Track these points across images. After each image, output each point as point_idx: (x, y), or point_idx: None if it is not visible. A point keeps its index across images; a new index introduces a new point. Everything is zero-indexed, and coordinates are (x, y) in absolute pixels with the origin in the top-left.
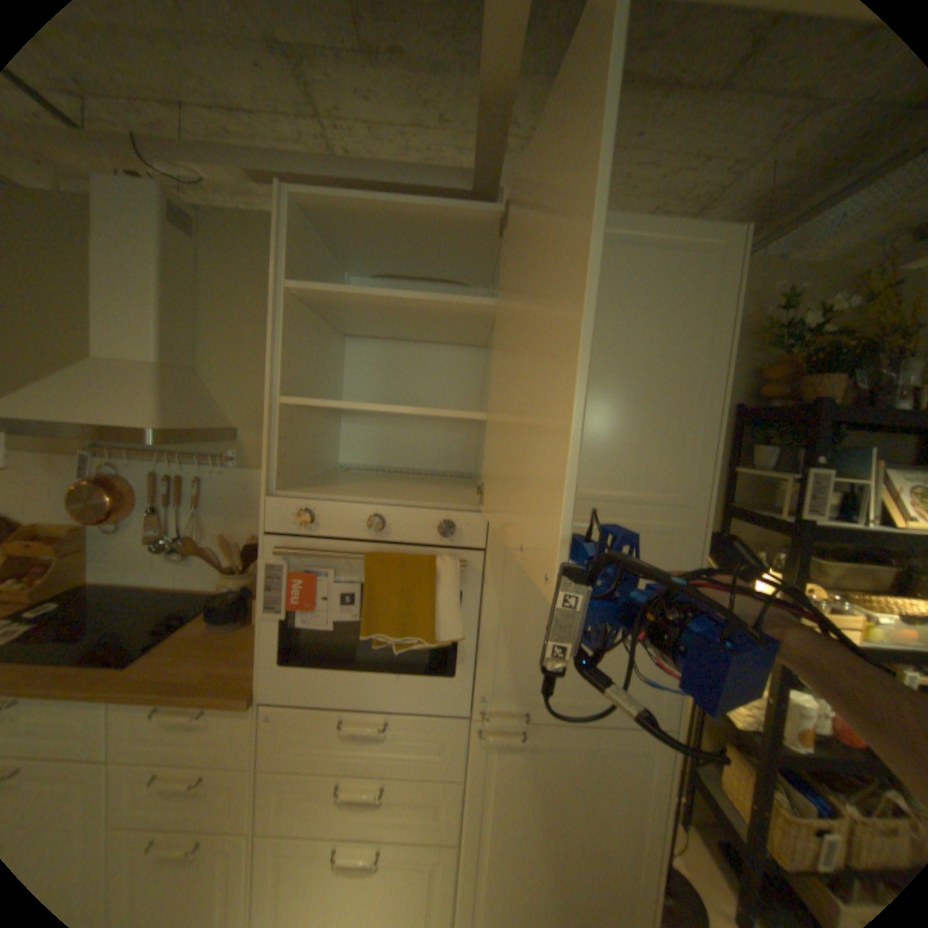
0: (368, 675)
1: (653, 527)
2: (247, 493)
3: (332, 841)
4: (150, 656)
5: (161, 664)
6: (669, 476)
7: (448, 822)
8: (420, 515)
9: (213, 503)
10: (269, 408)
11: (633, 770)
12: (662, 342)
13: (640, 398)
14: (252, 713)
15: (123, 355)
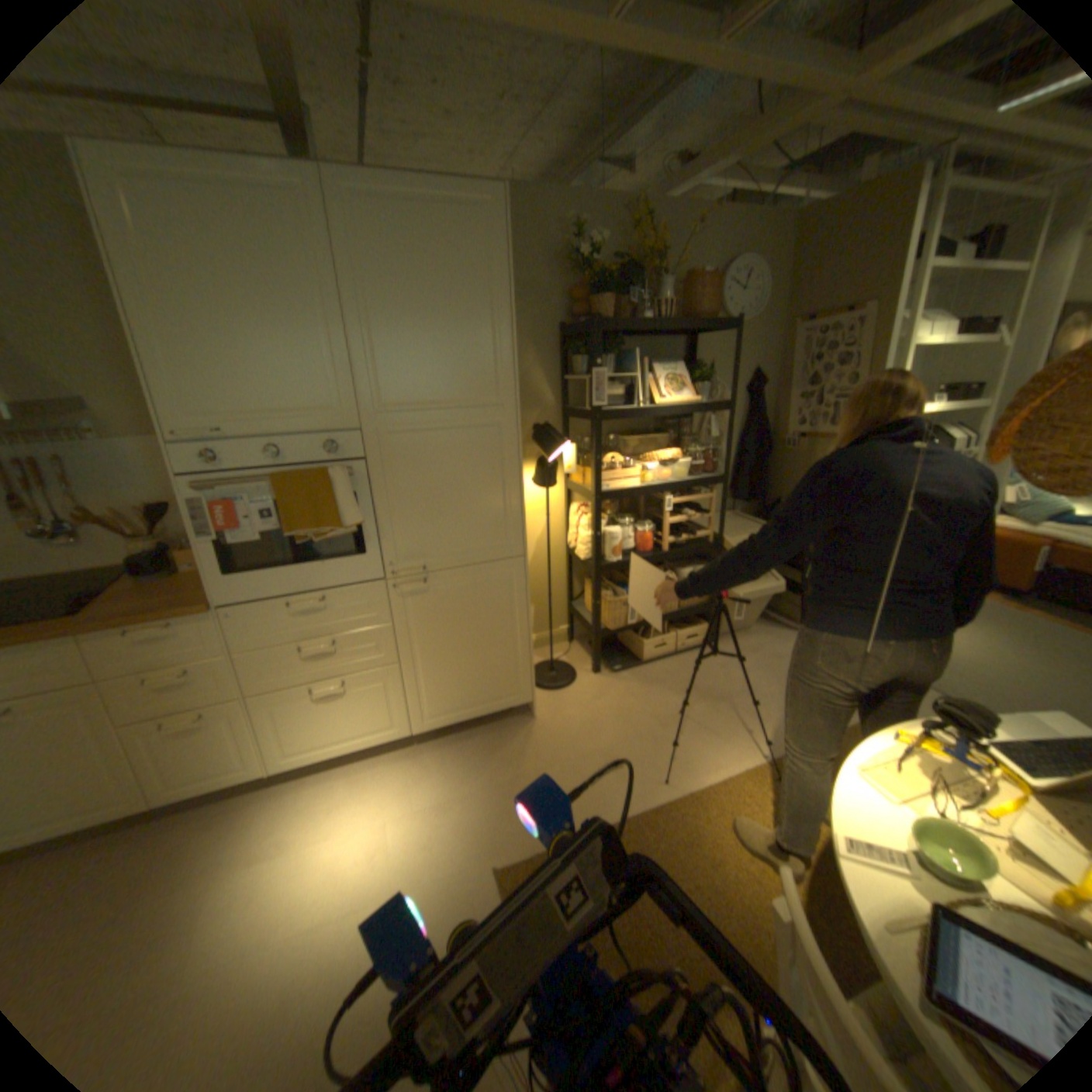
0: (299, 567)
1: (481, 423)
2: (120, 463)
3: (306, 685)
4: (93, 606)
5: (109, 607)
6: (484, 386)
7: (387, 650)
8: (306, 441)
9: (83, 479)
10: (140, 367)
11: (500, 585)
12: (460, 283)
13: (453, 329)
14: (211, 615)
15: None
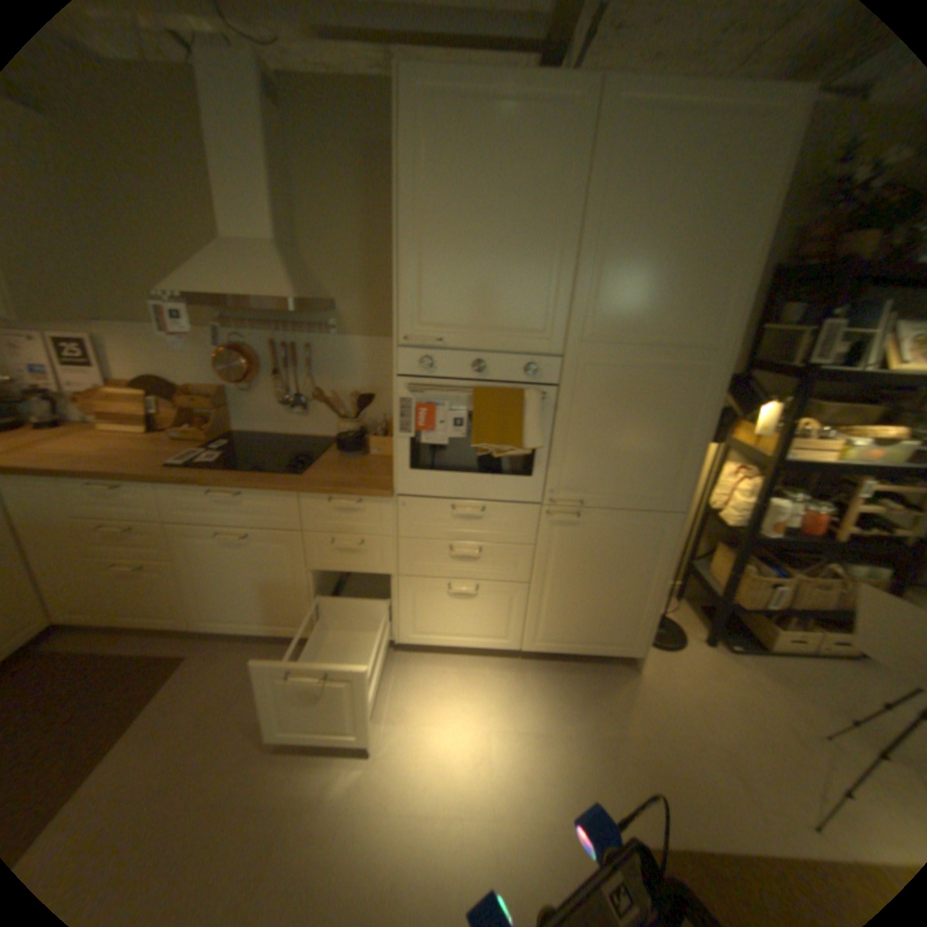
0: (473, 475)
1: (688, 365)
2: (349, 355)
3: (449, 578)
4: (314, 469)
5: (325, 473)
6: (706, 325)
7: (524, 568)
8: (512, 359)
9: (323, 364)
10: (398, 275)
11: (651, 536)
12: (718, 206)
13: (692, 259)
14: (395, 500)
15: (248, 234)
